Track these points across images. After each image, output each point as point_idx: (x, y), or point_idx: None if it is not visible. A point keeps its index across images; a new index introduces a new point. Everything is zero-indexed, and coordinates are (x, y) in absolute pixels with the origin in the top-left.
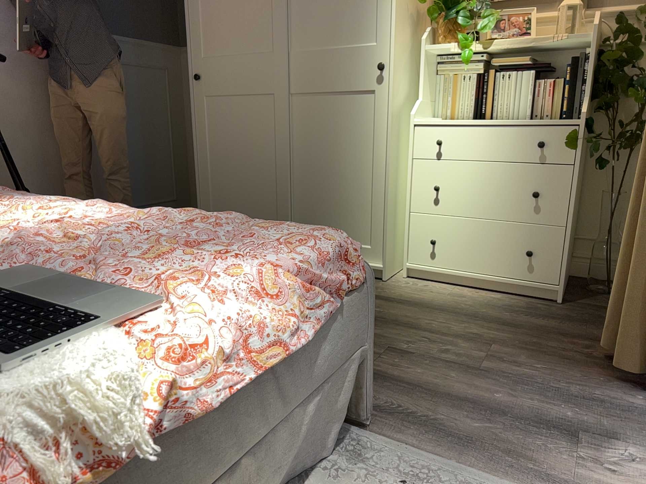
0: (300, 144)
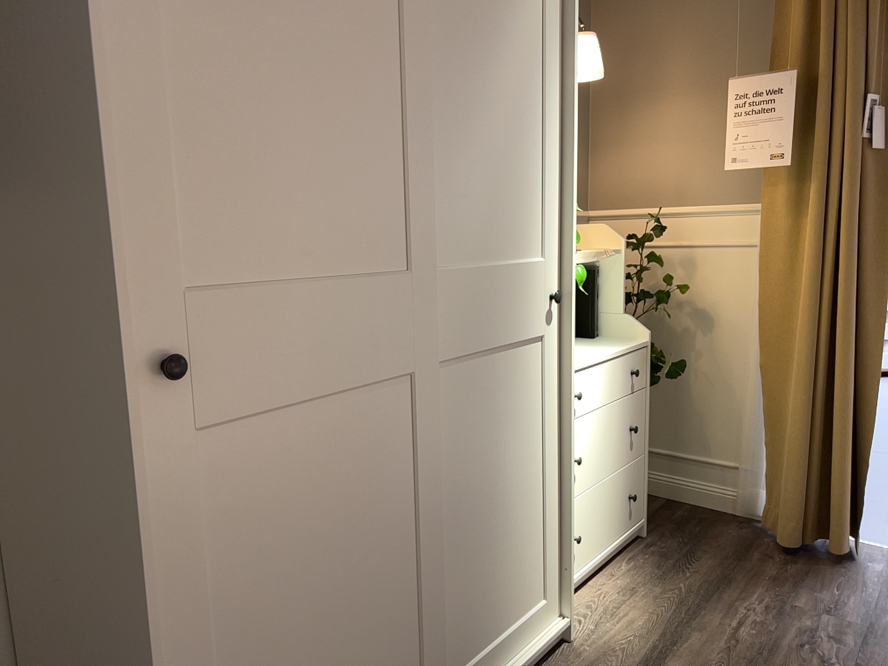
0: (451, 460)
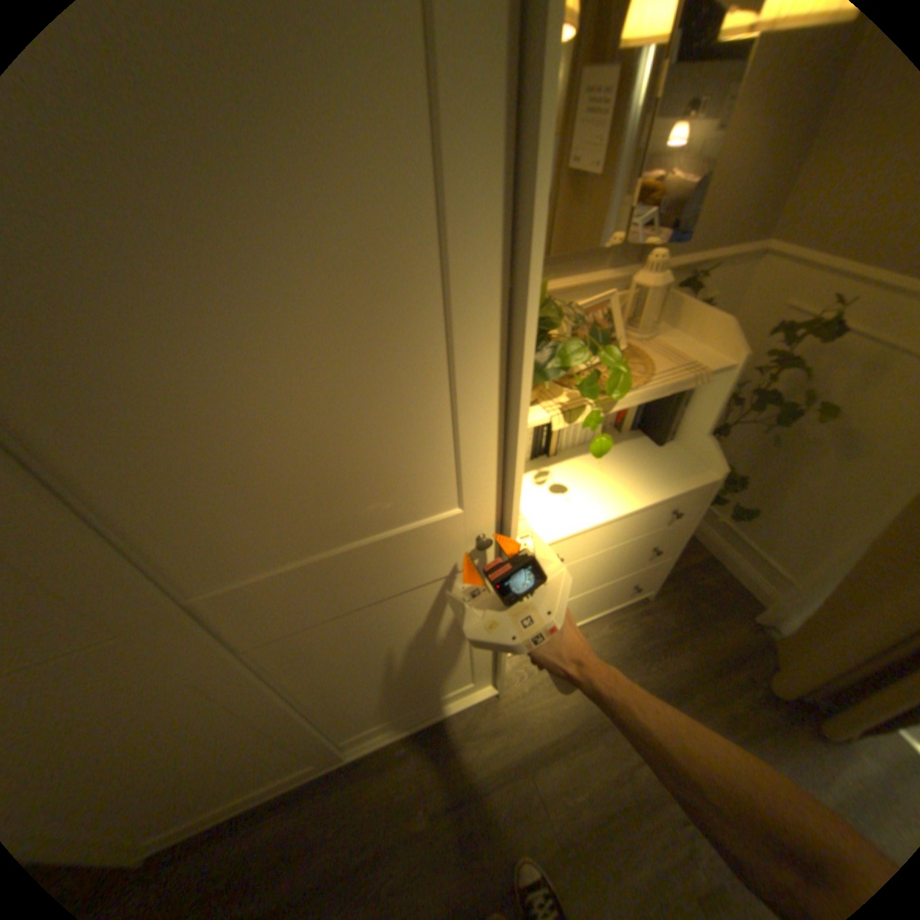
0: (310, 684)
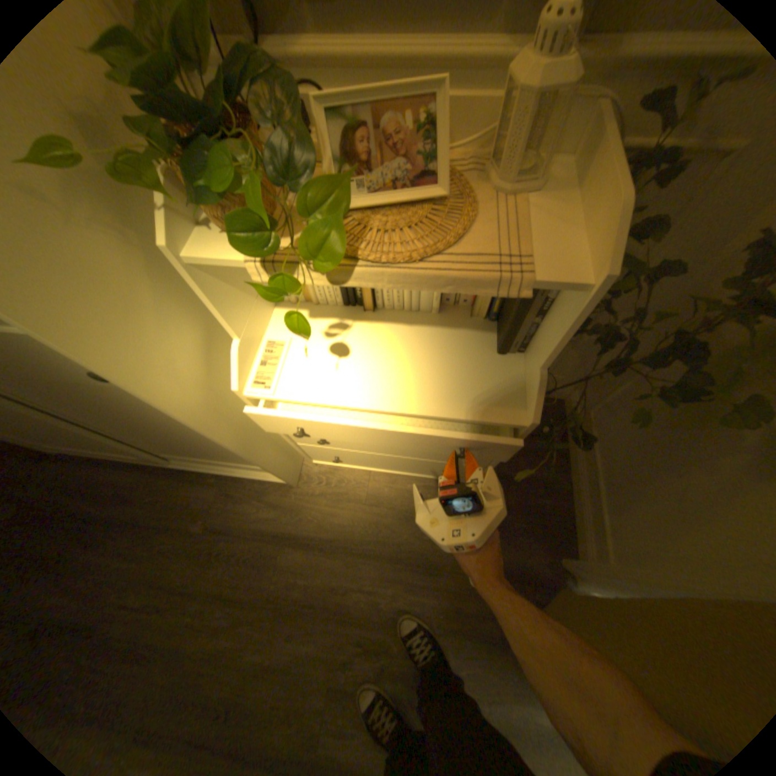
0: (67, 412)
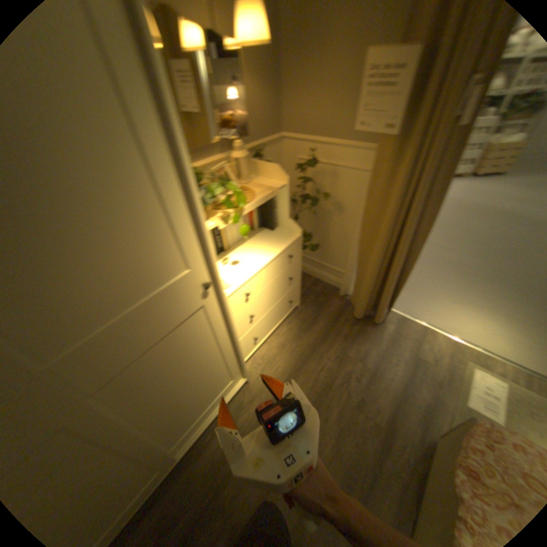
0: (141, 407)
